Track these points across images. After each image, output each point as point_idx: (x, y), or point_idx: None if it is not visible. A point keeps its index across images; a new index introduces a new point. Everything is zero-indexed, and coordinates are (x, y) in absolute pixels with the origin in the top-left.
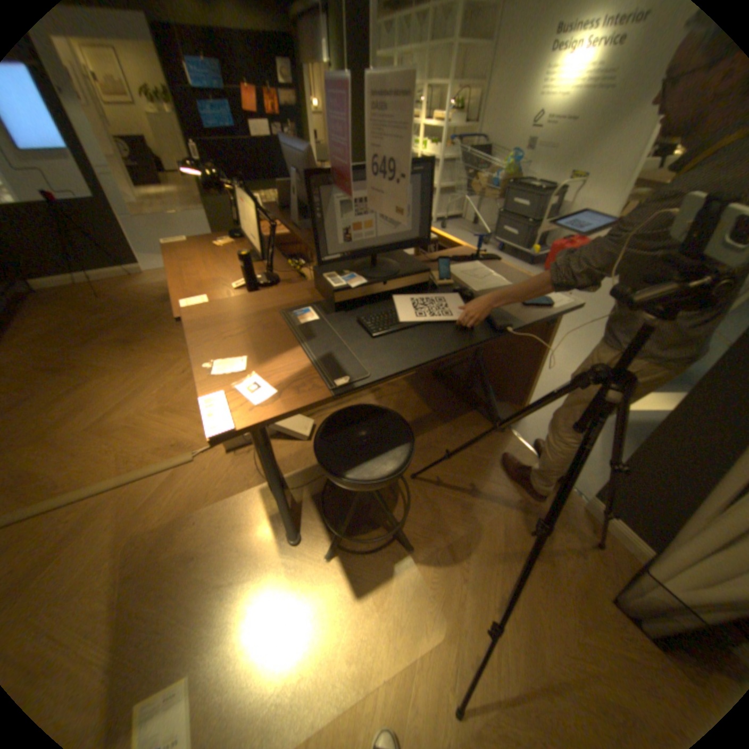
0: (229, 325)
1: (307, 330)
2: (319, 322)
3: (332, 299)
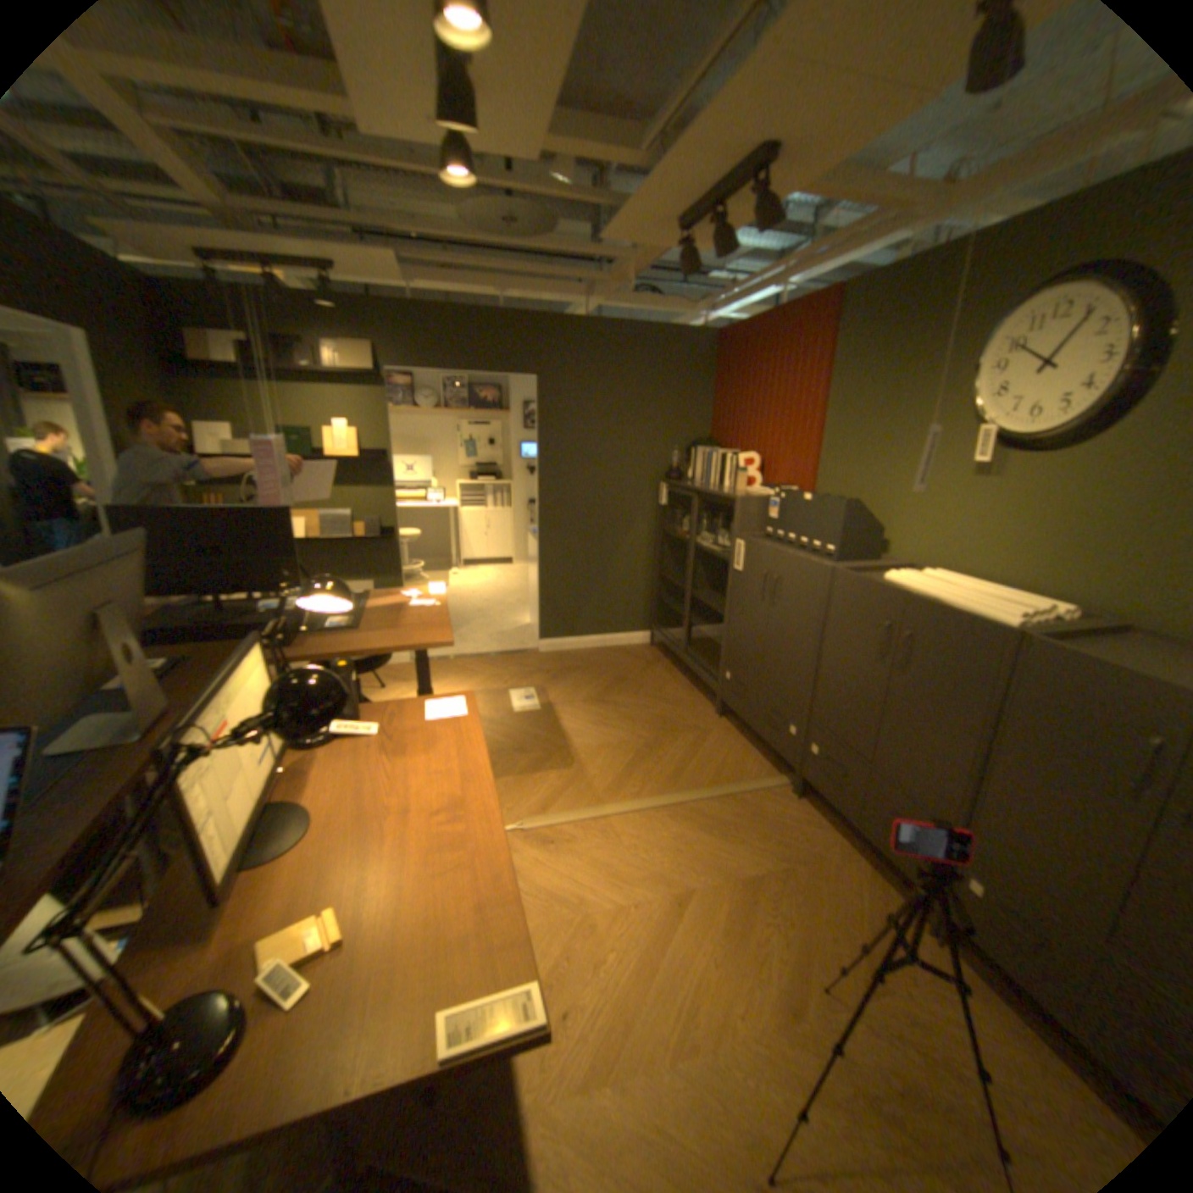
0: (412, 624)
1: (349, 615)
2: (333, 619)
3: (303, 618)
